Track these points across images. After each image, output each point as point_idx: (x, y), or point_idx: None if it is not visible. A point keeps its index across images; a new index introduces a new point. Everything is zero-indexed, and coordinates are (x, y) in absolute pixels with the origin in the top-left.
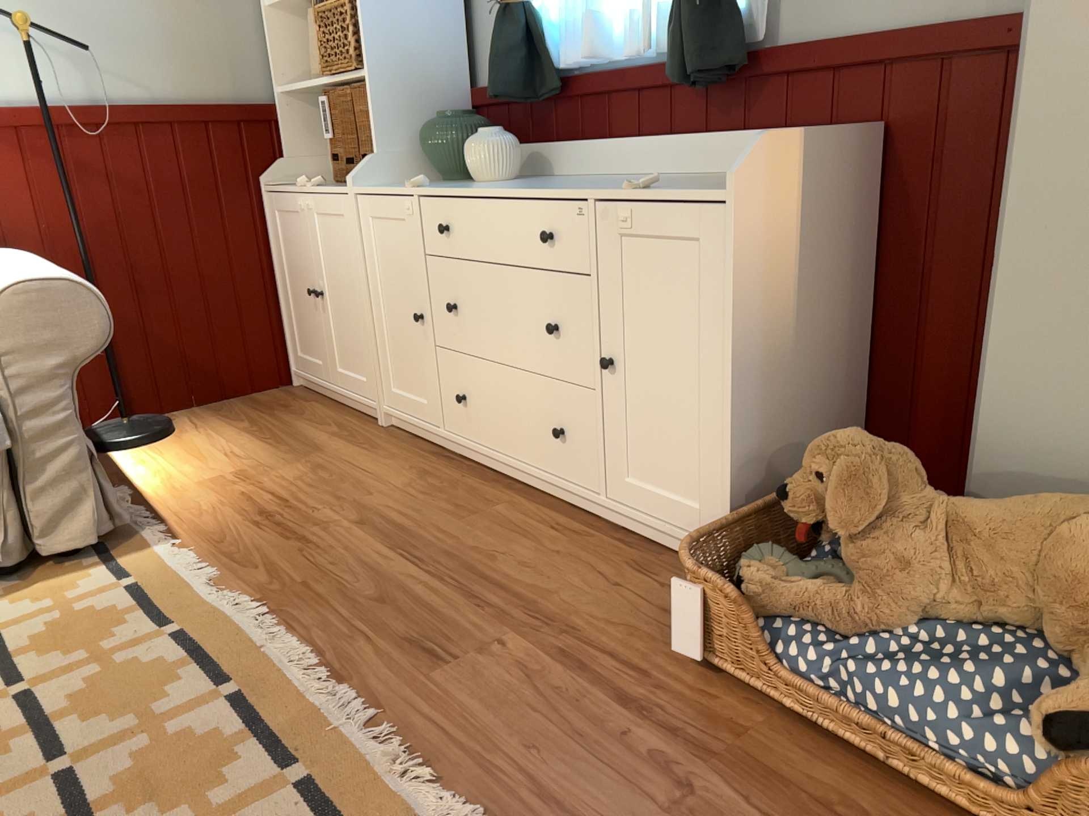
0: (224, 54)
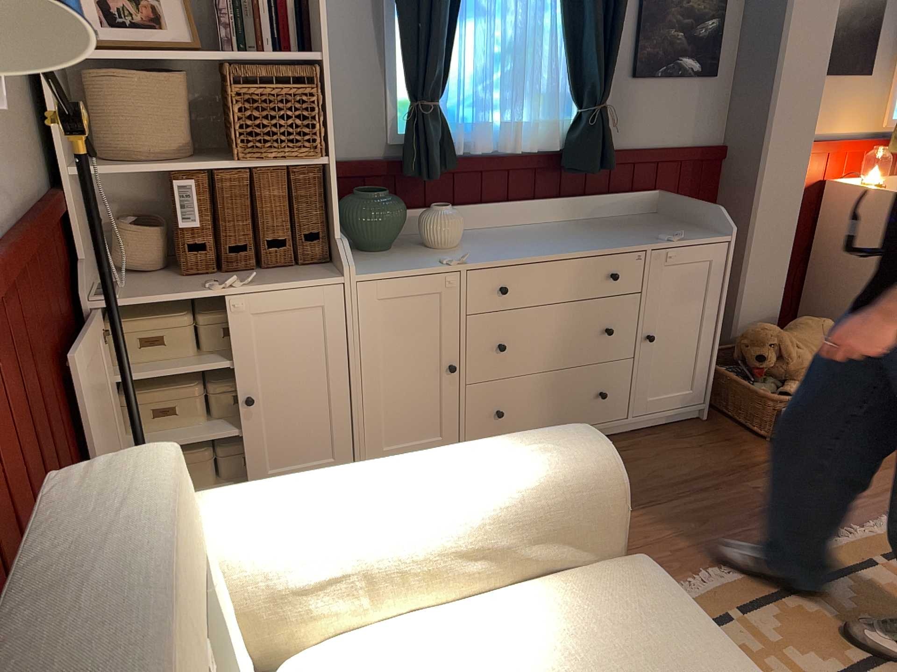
0: (21, 125)
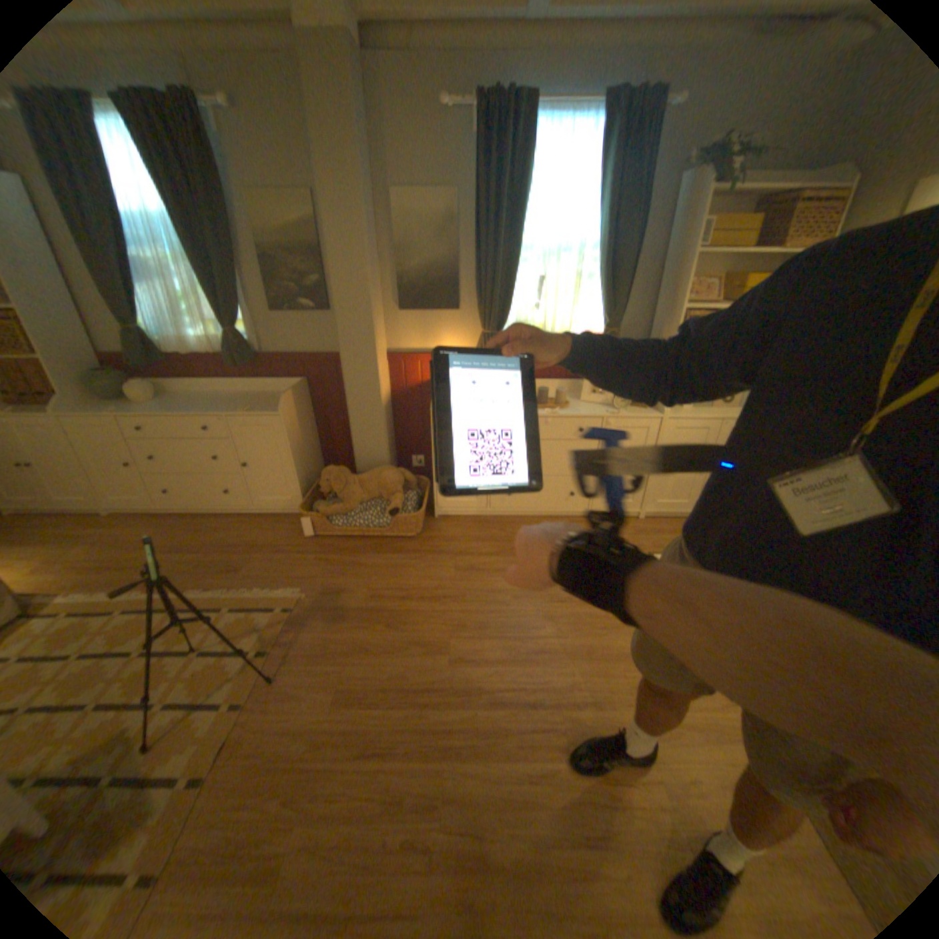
0: None
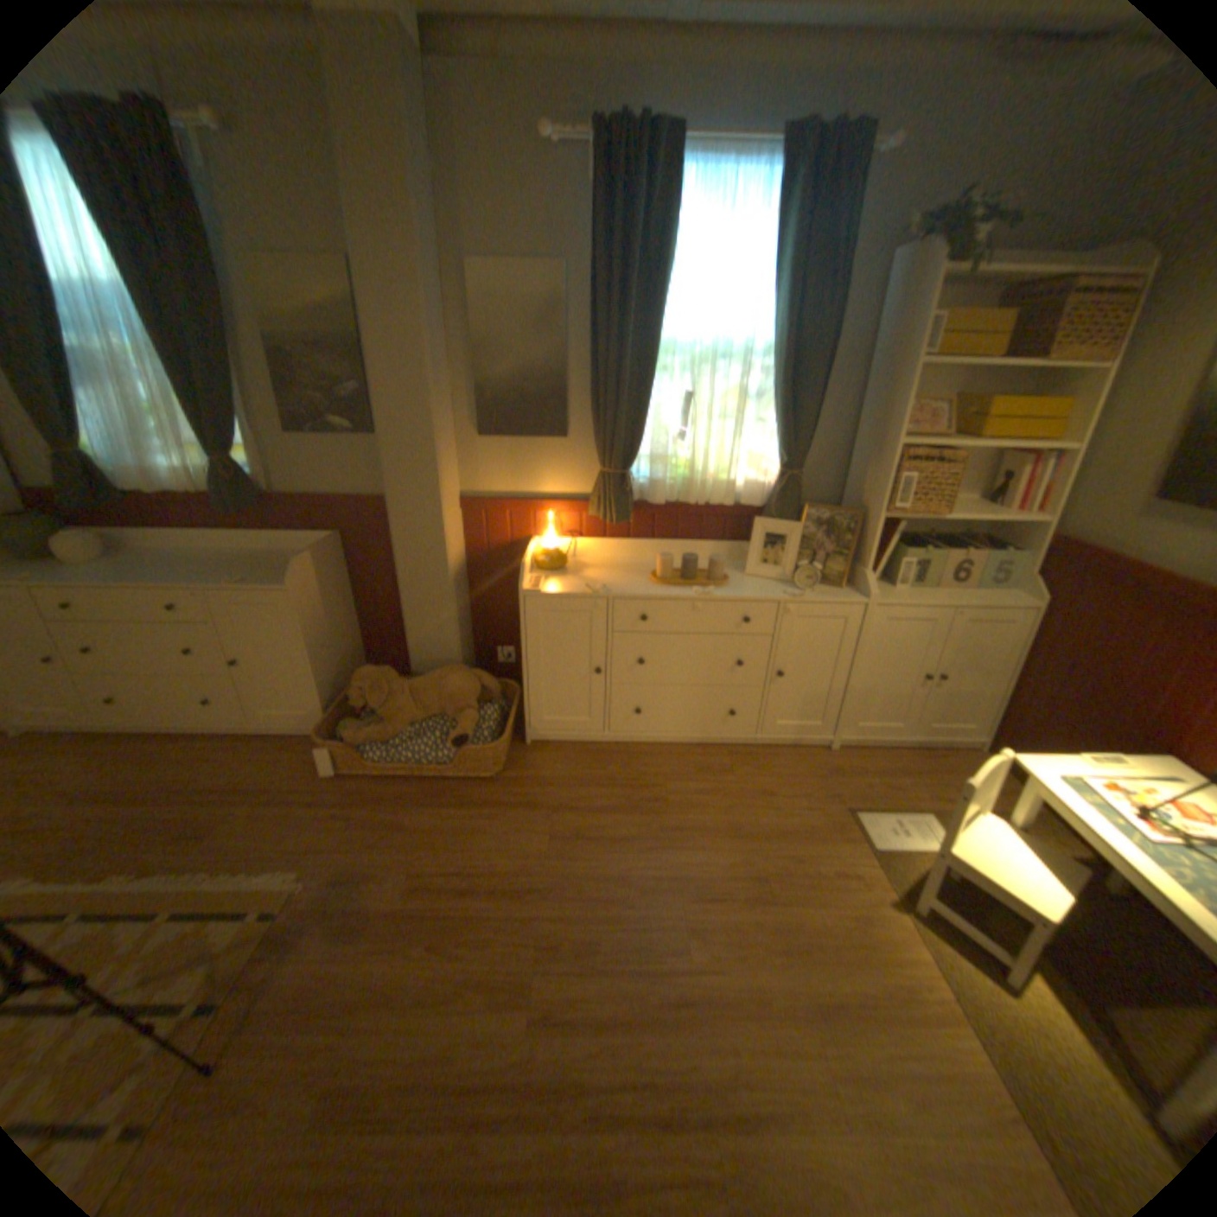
0: None
